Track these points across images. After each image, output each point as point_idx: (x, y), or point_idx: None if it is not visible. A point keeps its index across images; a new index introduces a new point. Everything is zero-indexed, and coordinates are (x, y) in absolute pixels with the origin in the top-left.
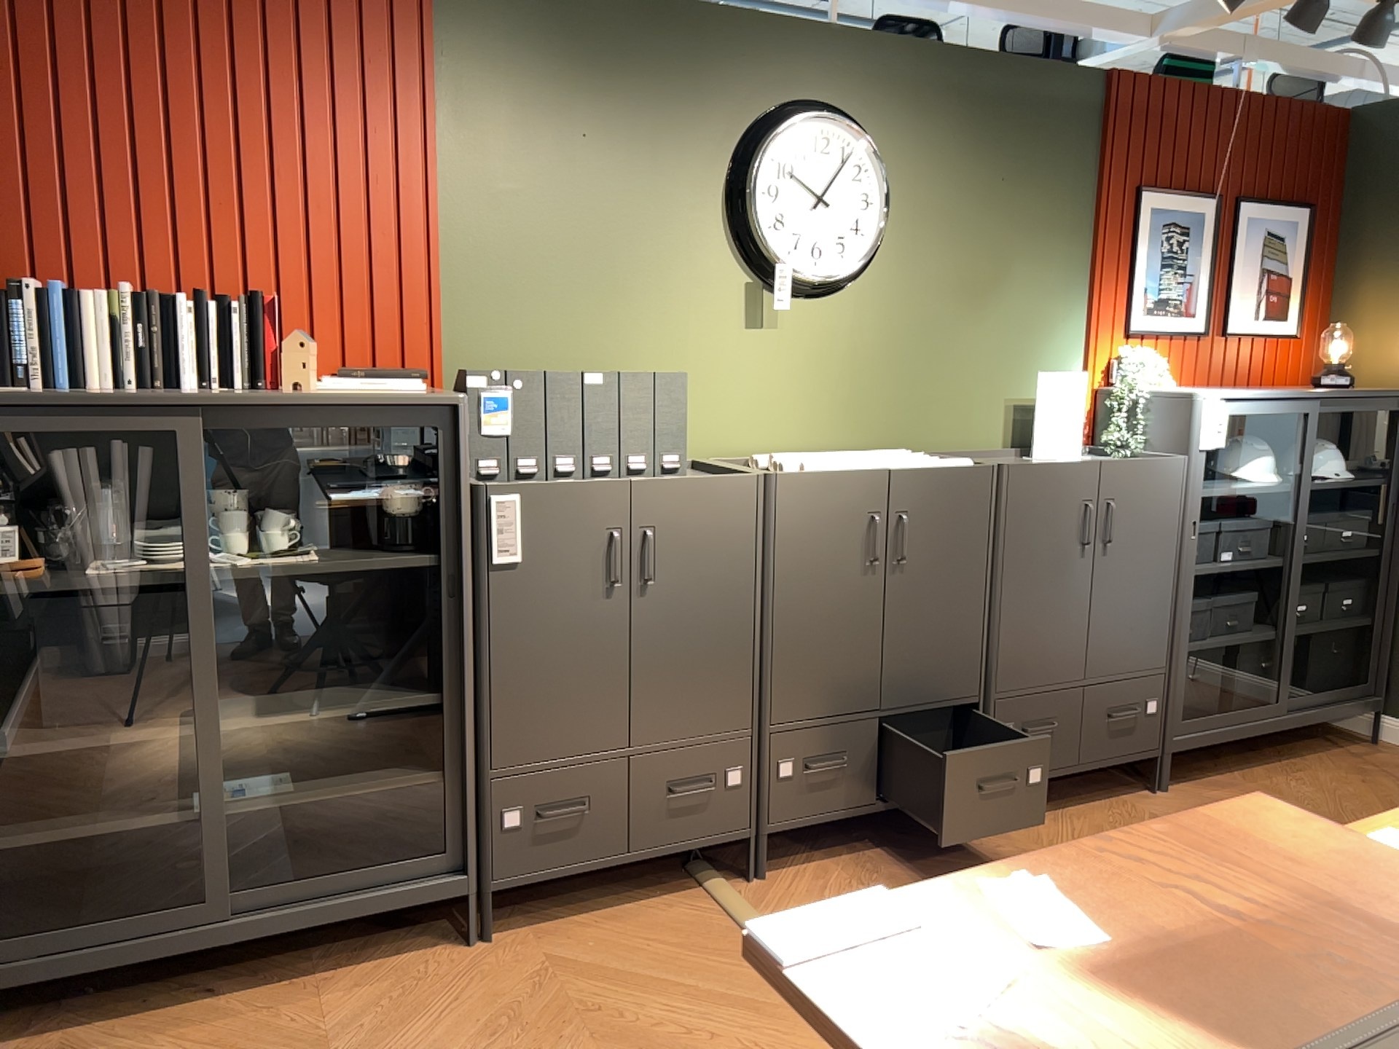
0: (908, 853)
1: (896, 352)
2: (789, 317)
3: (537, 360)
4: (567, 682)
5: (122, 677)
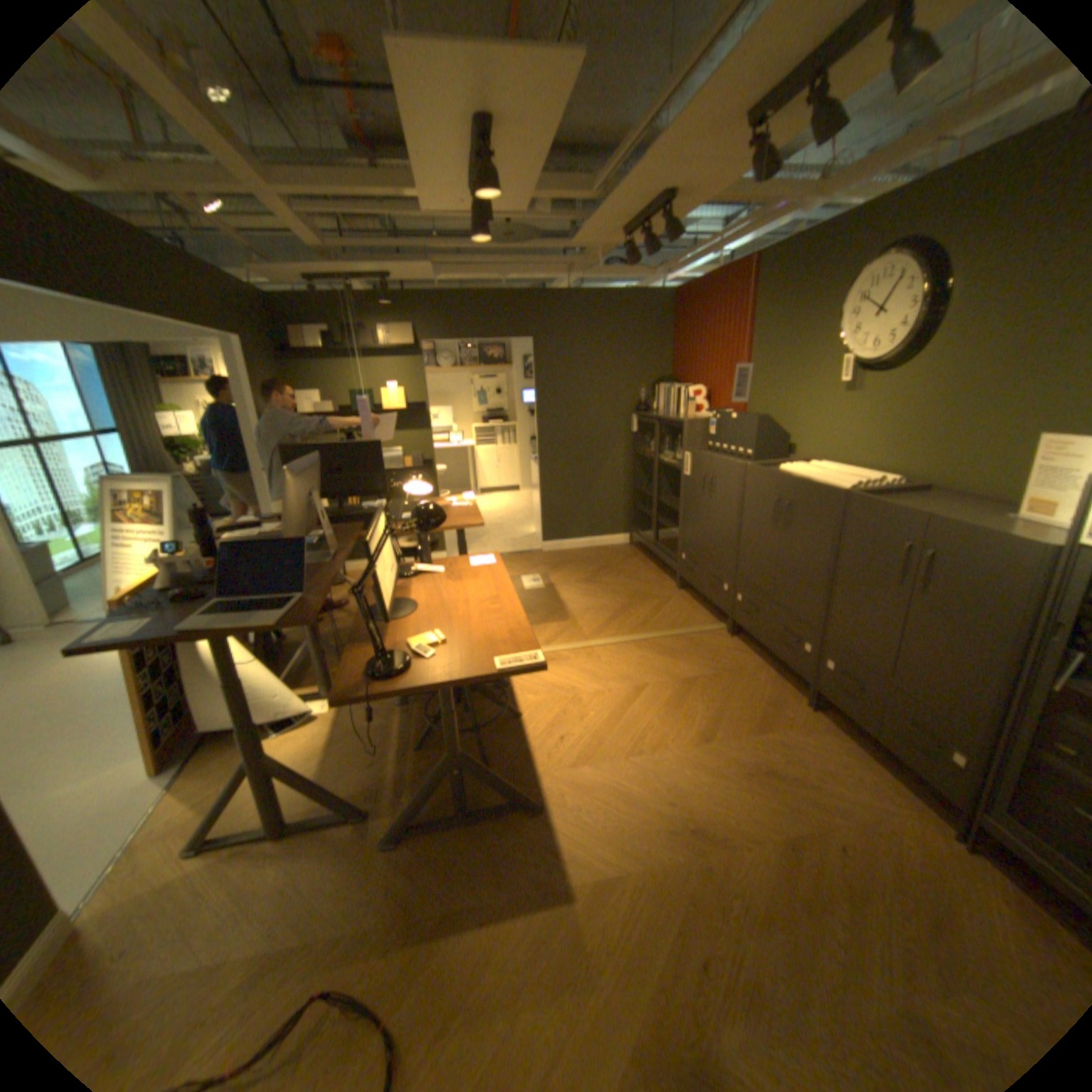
0: (773, 678)
1: (939, 407)
2: (869, 385)
3: (769, 407)
4: (695, 521)
5: (658, 482)
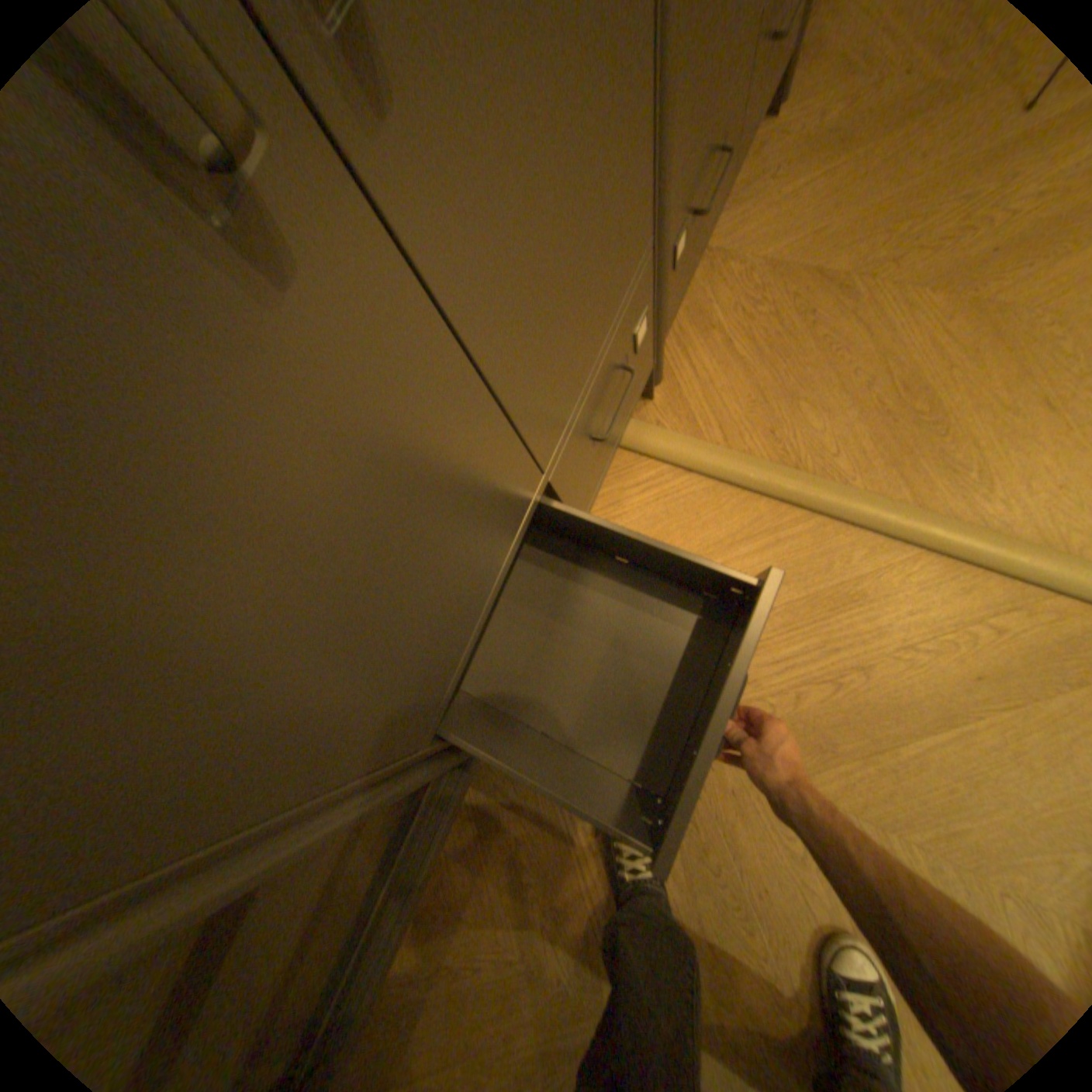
0: (746, 209)
1: None
2: None
3: None
4: (410, 567)
5: None
